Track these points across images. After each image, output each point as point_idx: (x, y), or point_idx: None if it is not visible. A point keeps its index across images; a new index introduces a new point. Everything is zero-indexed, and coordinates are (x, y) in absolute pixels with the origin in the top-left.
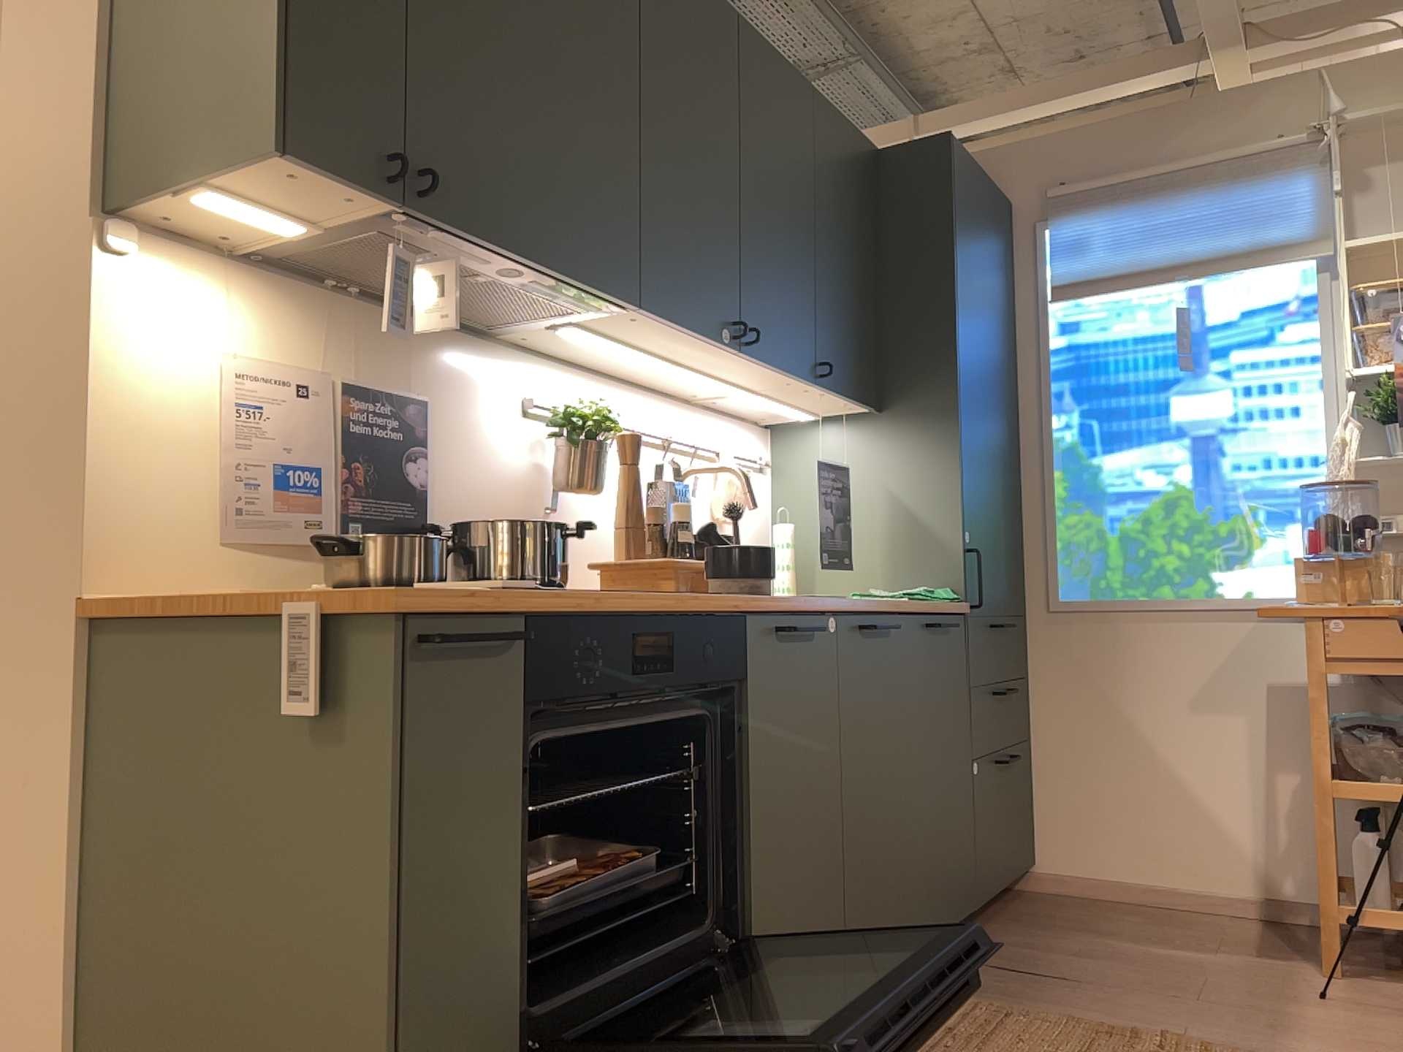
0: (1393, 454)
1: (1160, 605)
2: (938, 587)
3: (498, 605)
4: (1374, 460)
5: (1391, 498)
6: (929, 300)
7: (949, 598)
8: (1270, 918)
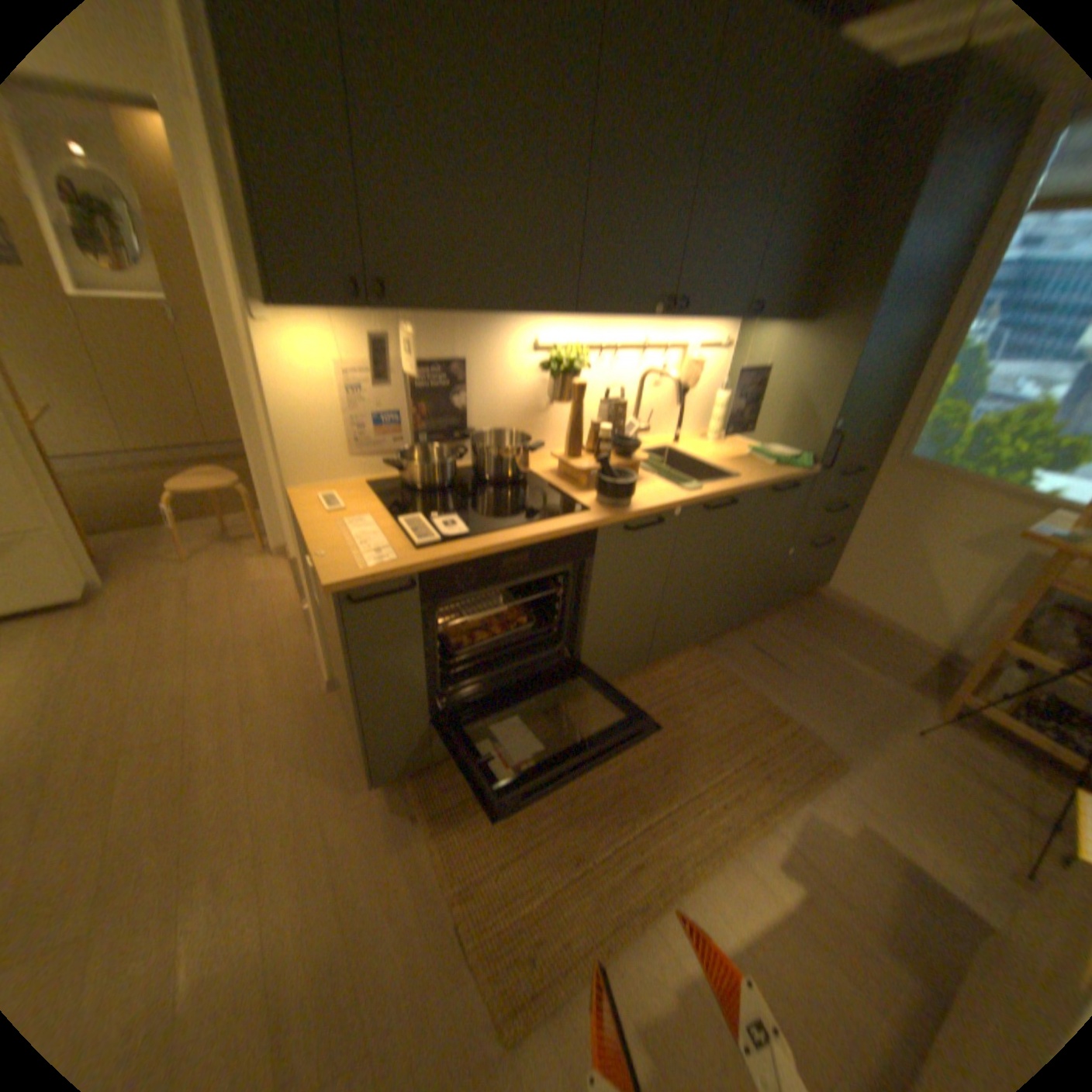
0: None
1: (980, 479)
2: (805, 451)
3: (397, 573)
4: None
5: None
6: (881, 233)
7: (802, 466)
8: (946, 663)
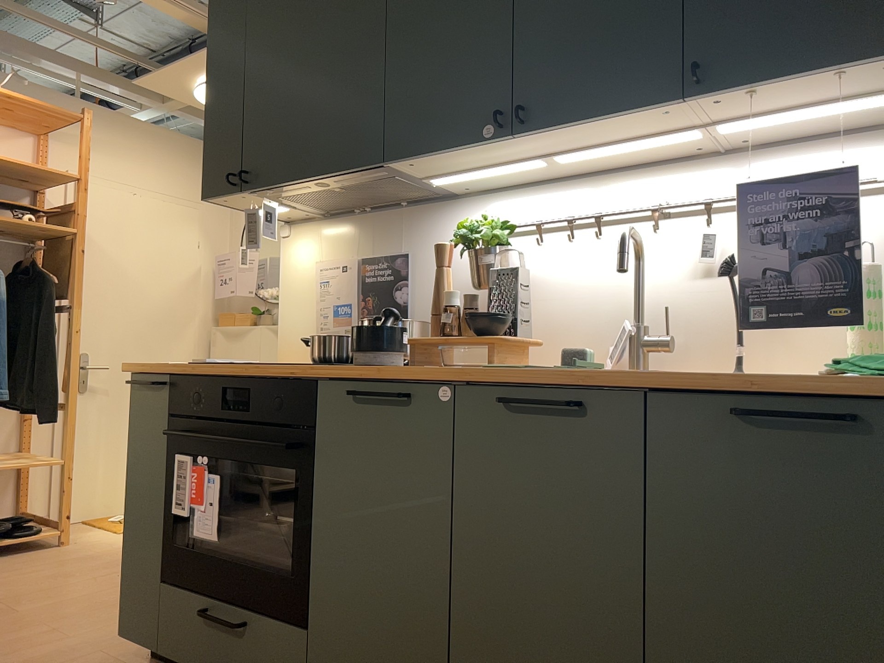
0: None
1: None
2: None
3: (155, 369)
4: None
5: None
6: None
7: None
8: None
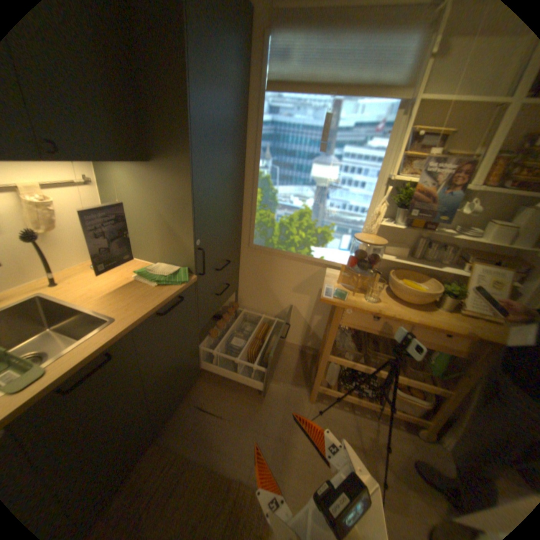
0: (397, 221)
1: (289, 255)
2: (183, 265)
3: None
4: (388, 225)
5: (386, 234)
6: (171, 84)
7: (181, 281)
8: (301, 352)
